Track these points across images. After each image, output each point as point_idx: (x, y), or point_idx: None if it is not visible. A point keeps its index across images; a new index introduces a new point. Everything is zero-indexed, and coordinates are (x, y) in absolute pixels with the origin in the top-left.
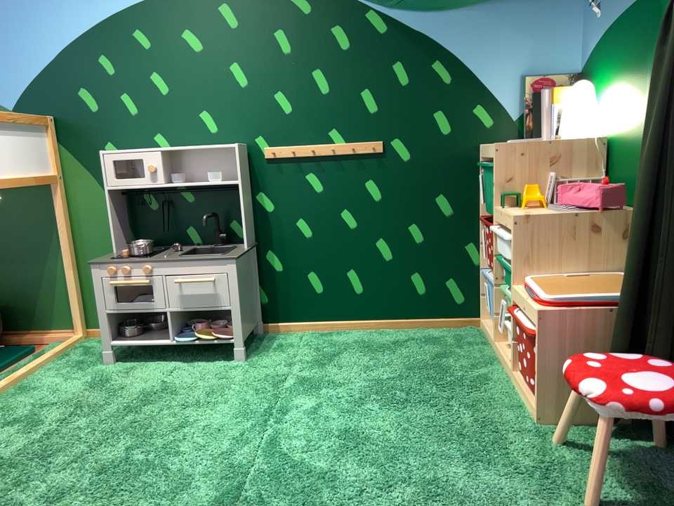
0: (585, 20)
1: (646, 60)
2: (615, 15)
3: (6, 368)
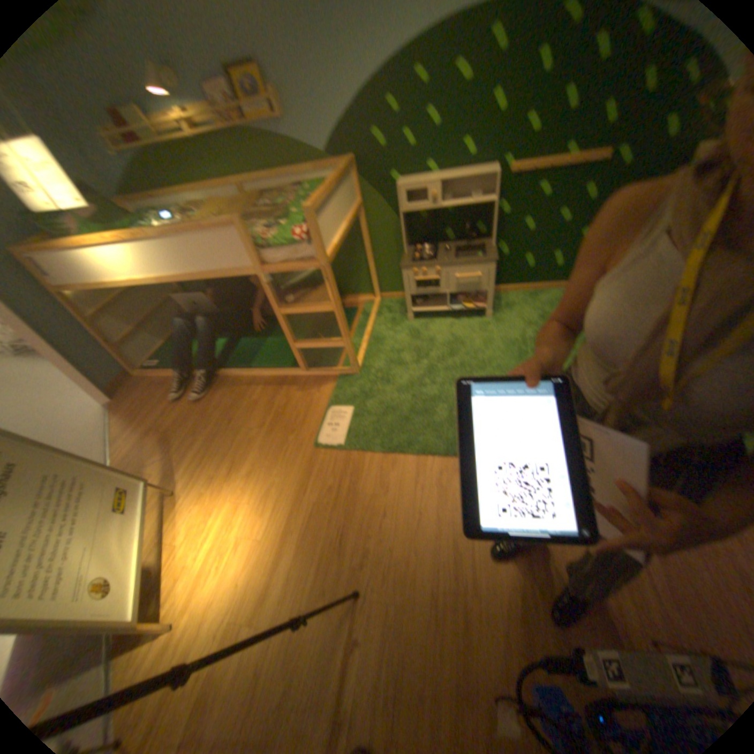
0: None
1: None
2: None
3: (352, 323)
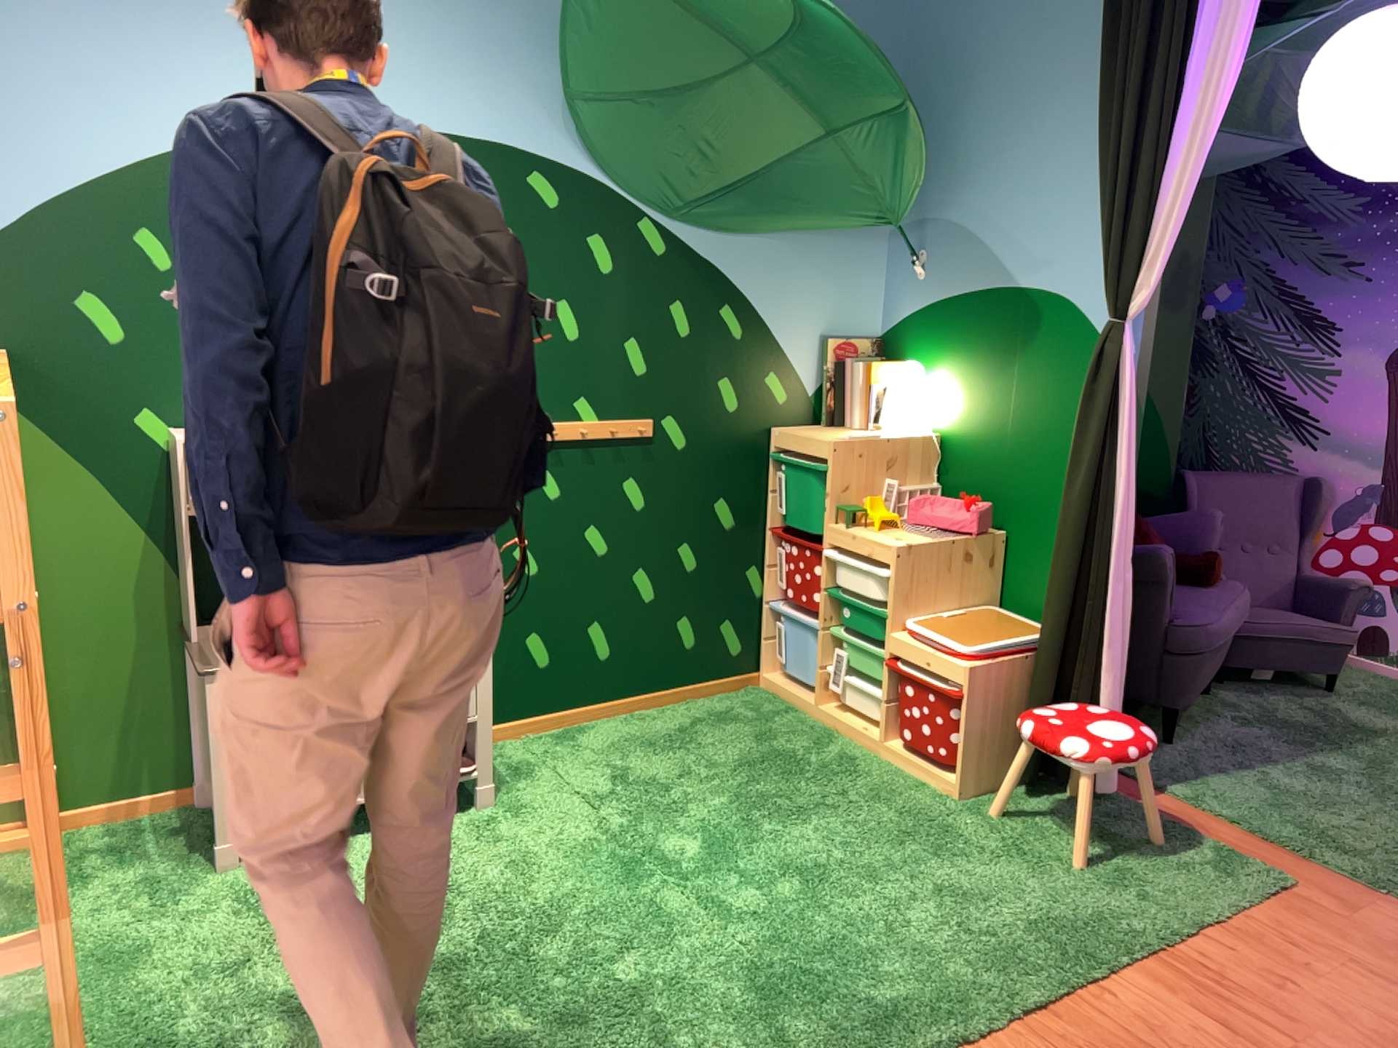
0: (890, 278)
1: (1002, 365)
2: (949, 295)
3: None
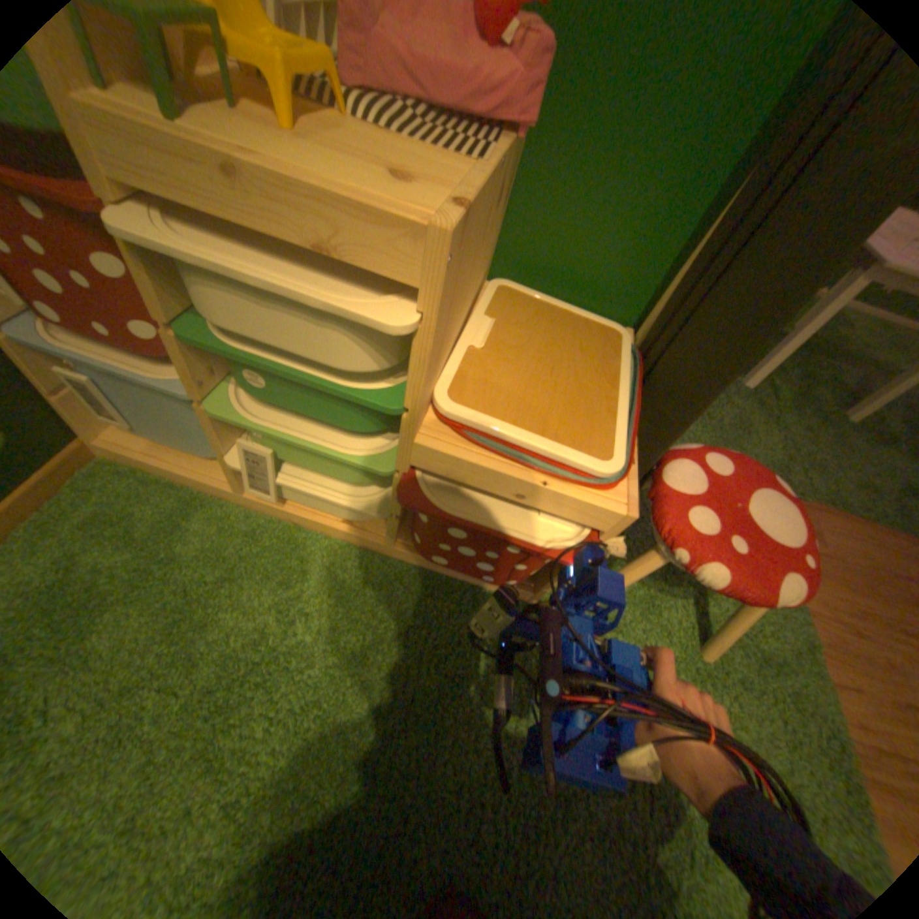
0: None
1: None
2: None
3: None
